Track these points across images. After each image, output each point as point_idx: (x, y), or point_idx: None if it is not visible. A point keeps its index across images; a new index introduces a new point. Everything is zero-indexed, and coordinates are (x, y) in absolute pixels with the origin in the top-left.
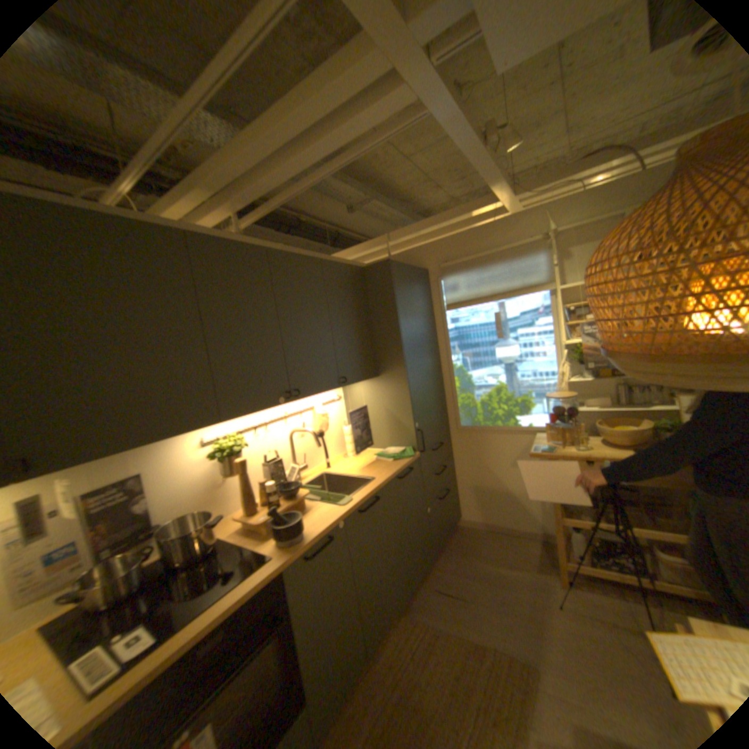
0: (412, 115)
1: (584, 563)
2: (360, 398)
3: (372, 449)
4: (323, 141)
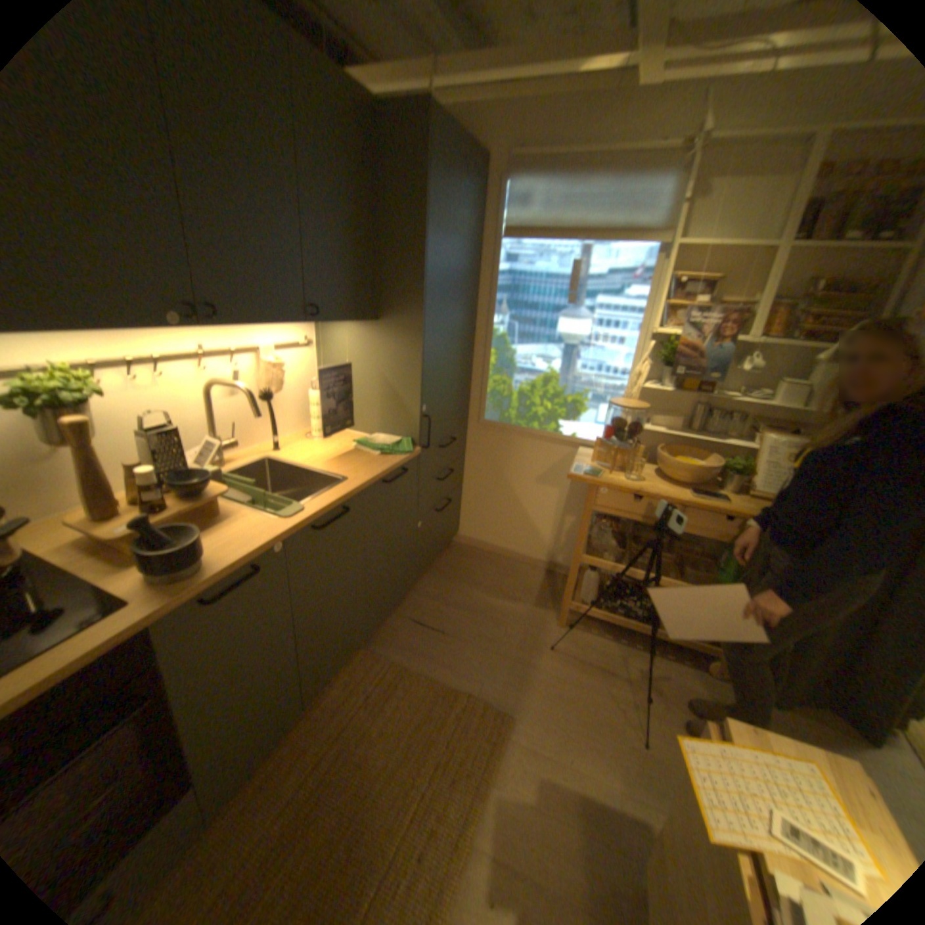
0: None
1: (590, 602)
2: (344, 351)
3: (353, 433)
4: None
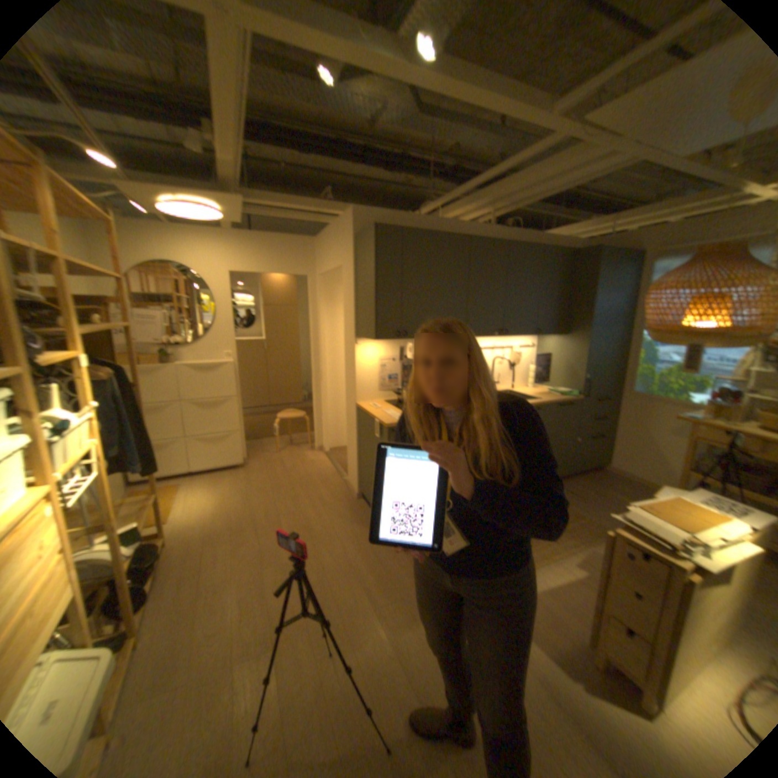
0: (631, 161)
1: None
2: (549, 349)
3: (548, 388)
4: (563, 180)
